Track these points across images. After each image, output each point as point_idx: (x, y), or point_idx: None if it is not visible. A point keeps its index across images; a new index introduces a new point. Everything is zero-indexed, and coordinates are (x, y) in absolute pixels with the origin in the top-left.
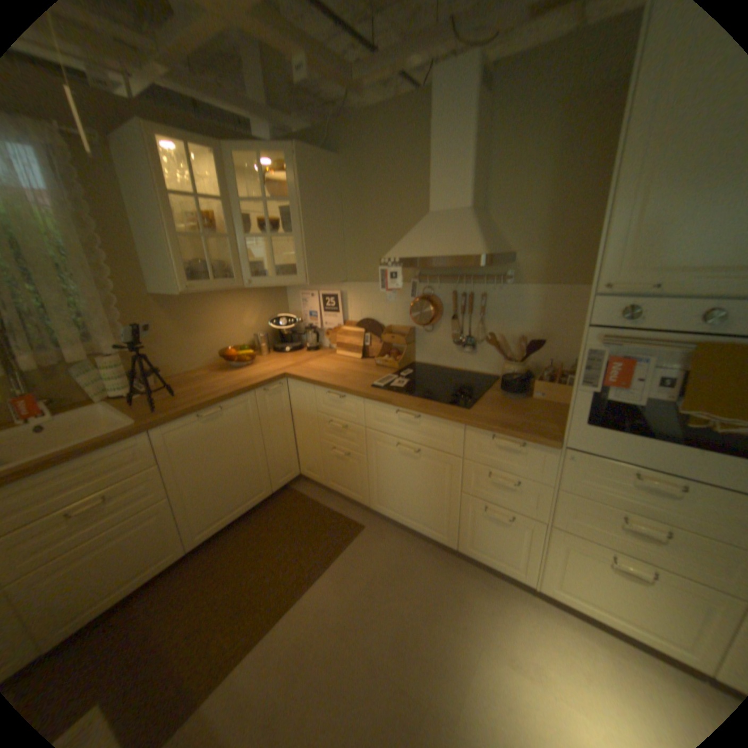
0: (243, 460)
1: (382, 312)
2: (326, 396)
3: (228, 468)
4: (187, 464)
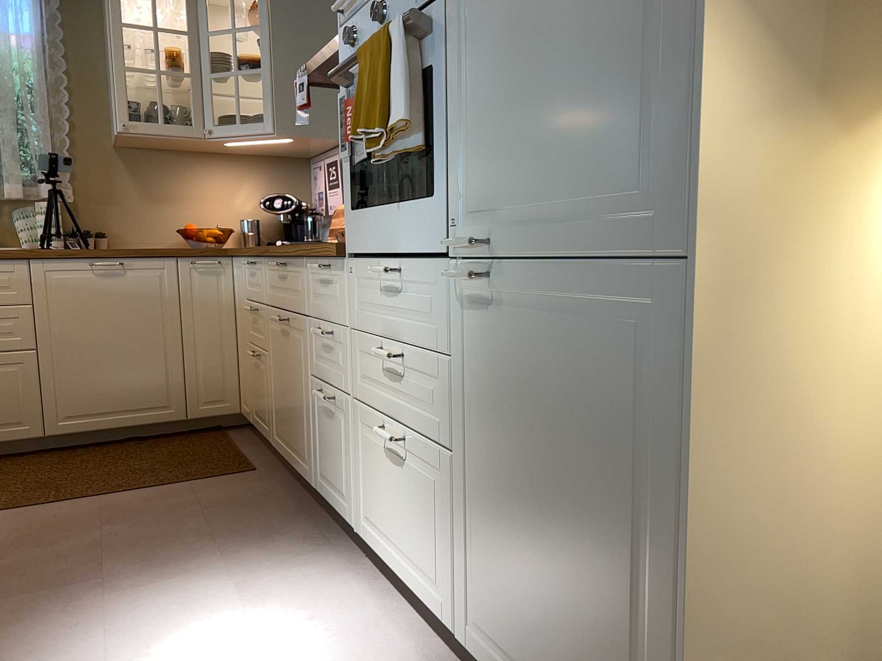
0: (147, 346)
1: None
2: (249, 270)
3: (122, 348)
4: (69, 319)
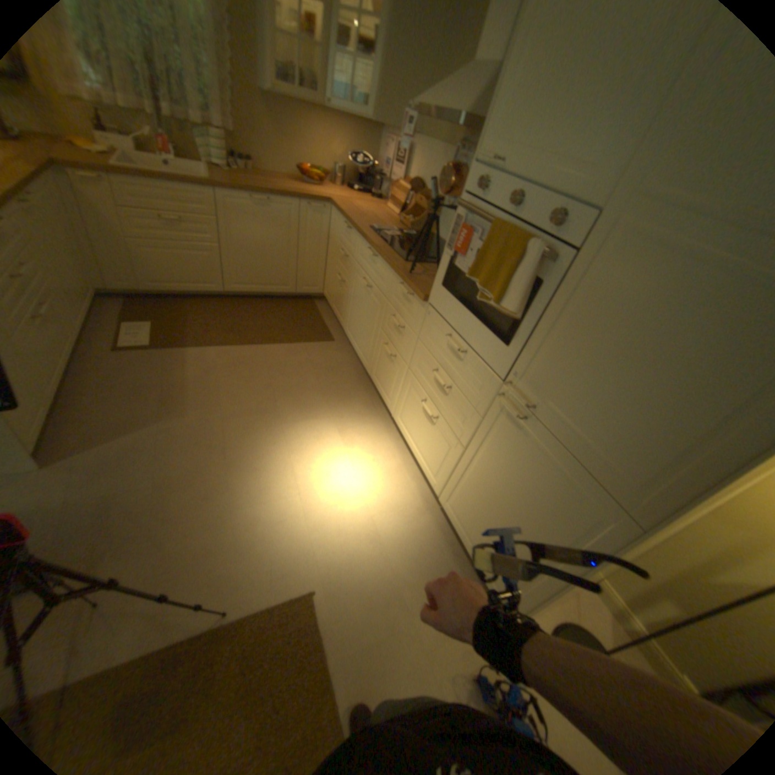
0: (279, 252)
1: (431, 176)
2: (345, 228)
3: (265, 251)
4: (237, 230)
